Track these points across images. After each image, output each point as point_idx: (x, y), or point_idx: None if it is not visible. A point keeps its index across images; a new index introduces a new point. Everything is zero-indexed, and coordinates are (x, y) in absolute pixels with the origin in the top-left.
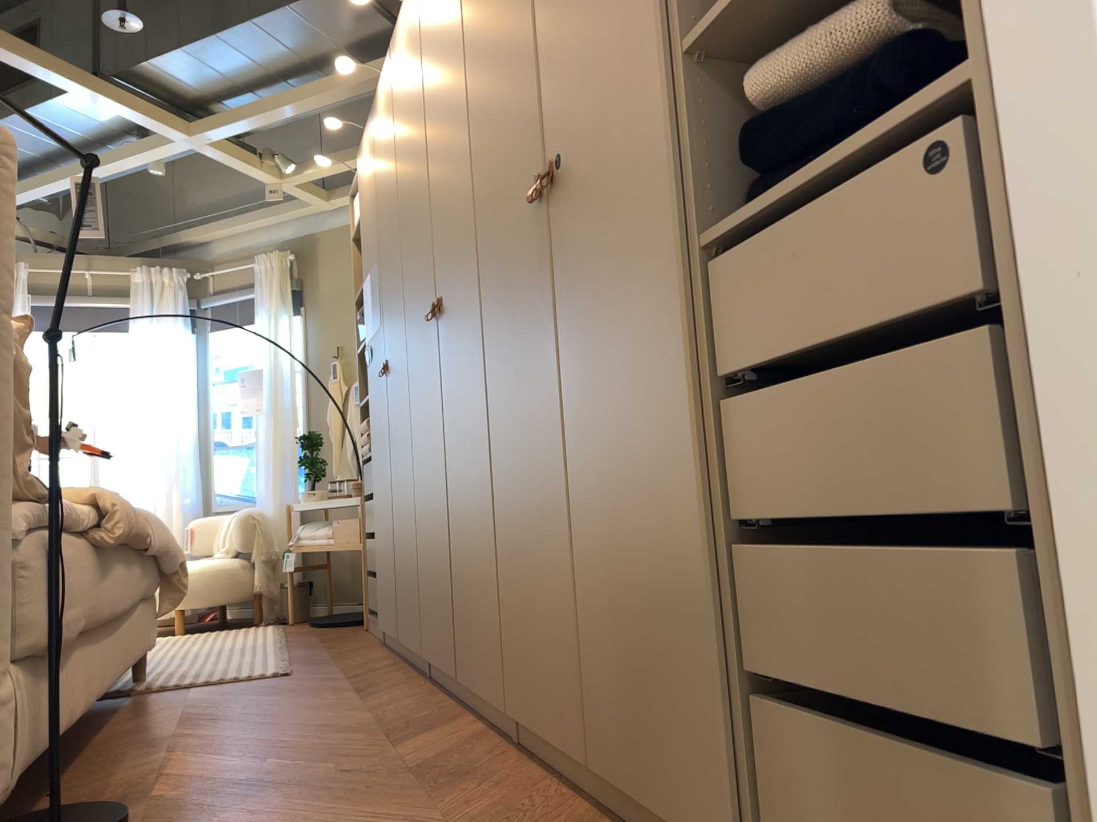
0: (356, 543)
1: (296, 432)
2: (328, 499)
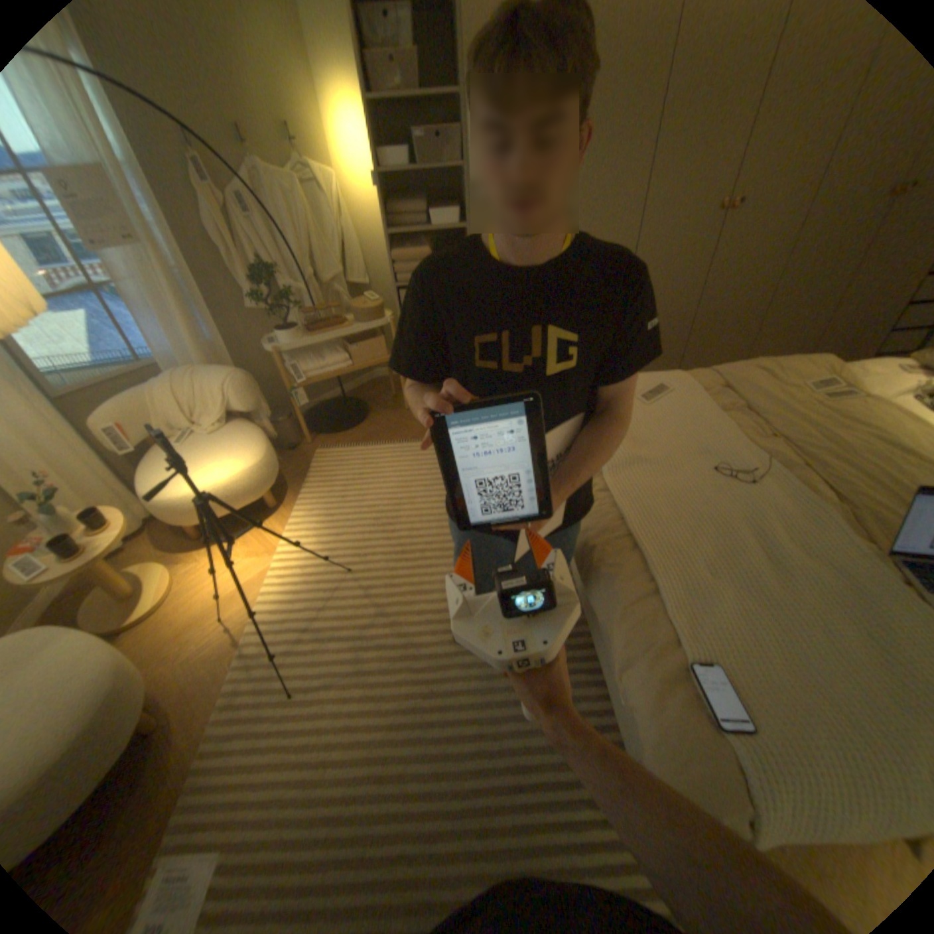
0: (382, 361)
1: (166, 264)
2: (308, 334)
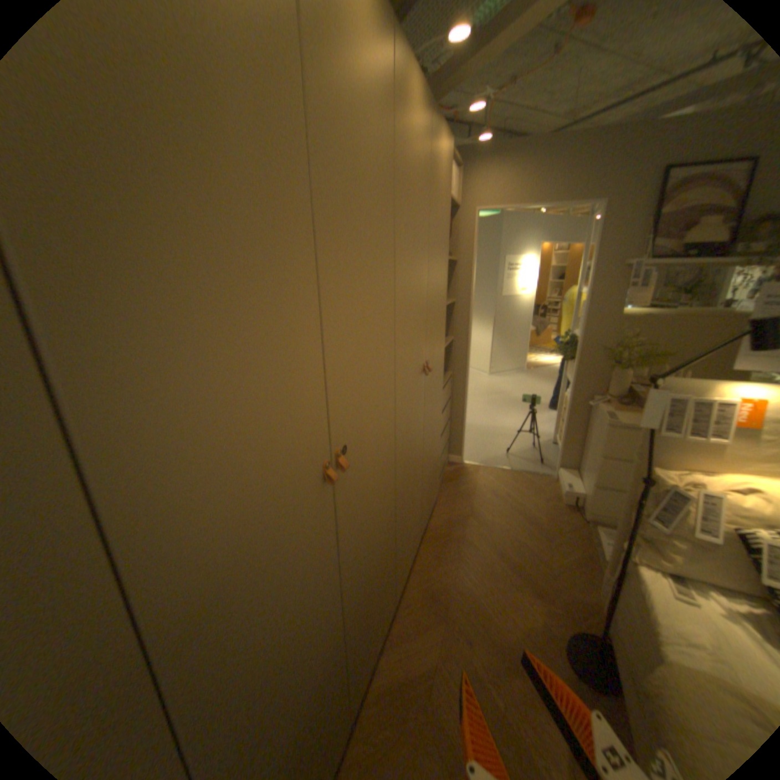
0: None
1: None
2: None
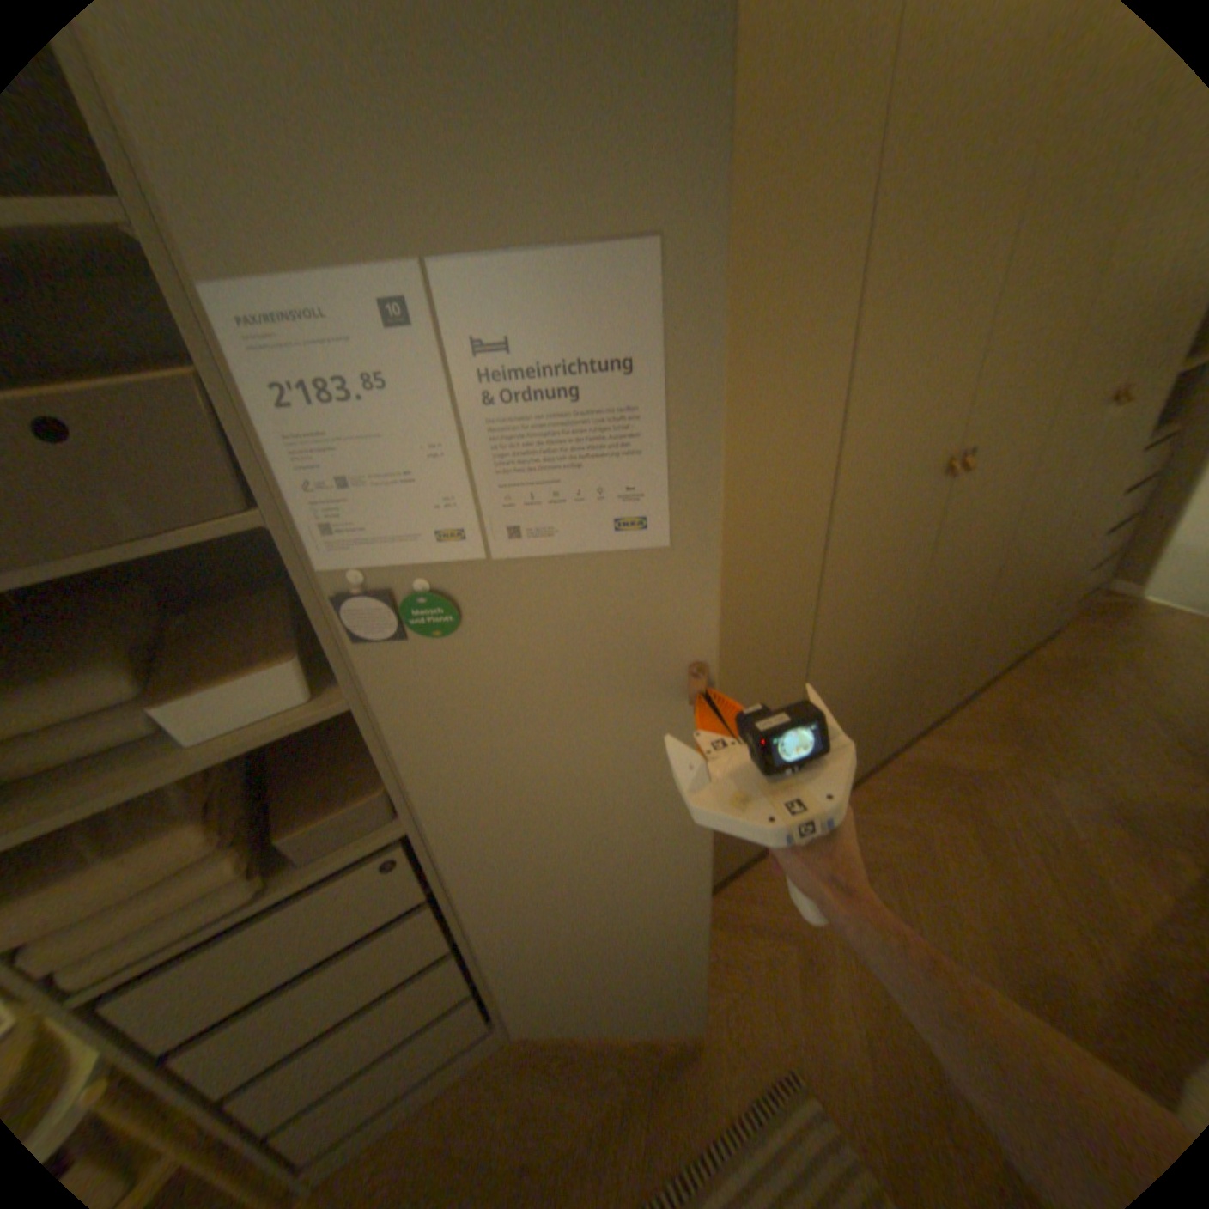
0: None
1: None
2: None
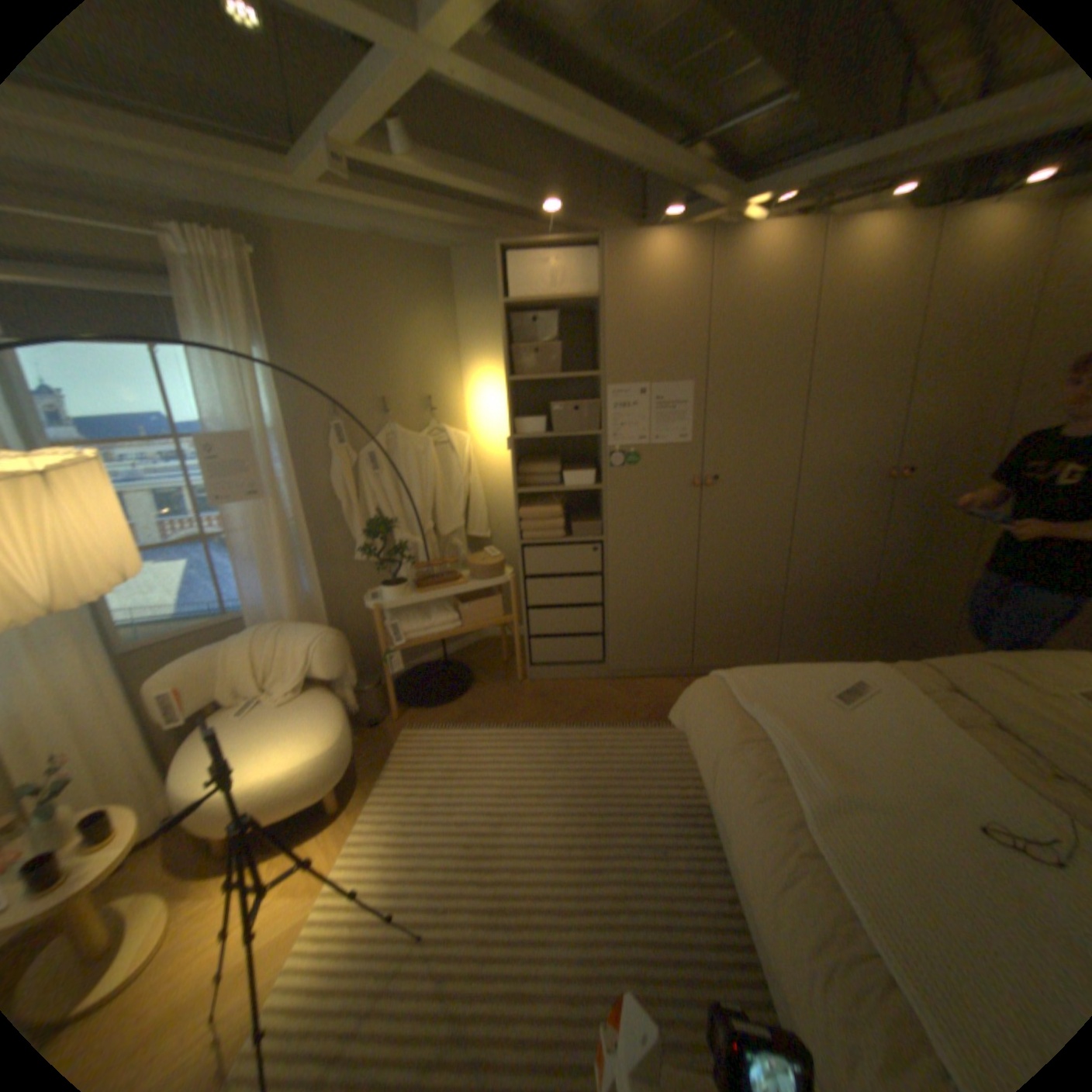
0: (497, 622)
1: (286, 516)
2: (418, 589)
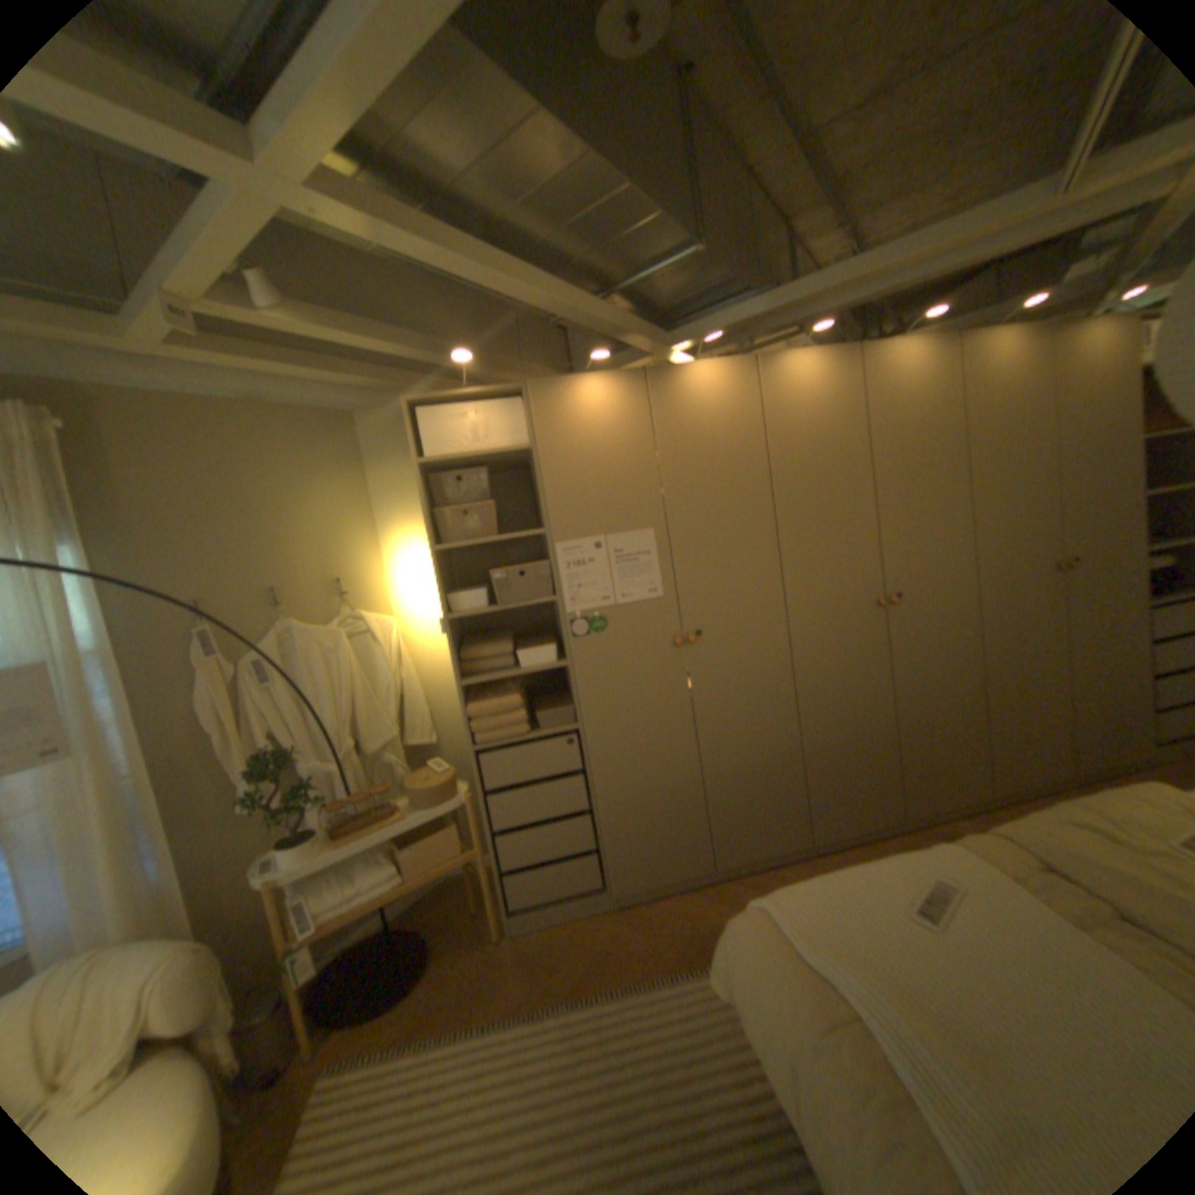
0: (454, 866)
1: (115, 776)
2: (333, 844)
